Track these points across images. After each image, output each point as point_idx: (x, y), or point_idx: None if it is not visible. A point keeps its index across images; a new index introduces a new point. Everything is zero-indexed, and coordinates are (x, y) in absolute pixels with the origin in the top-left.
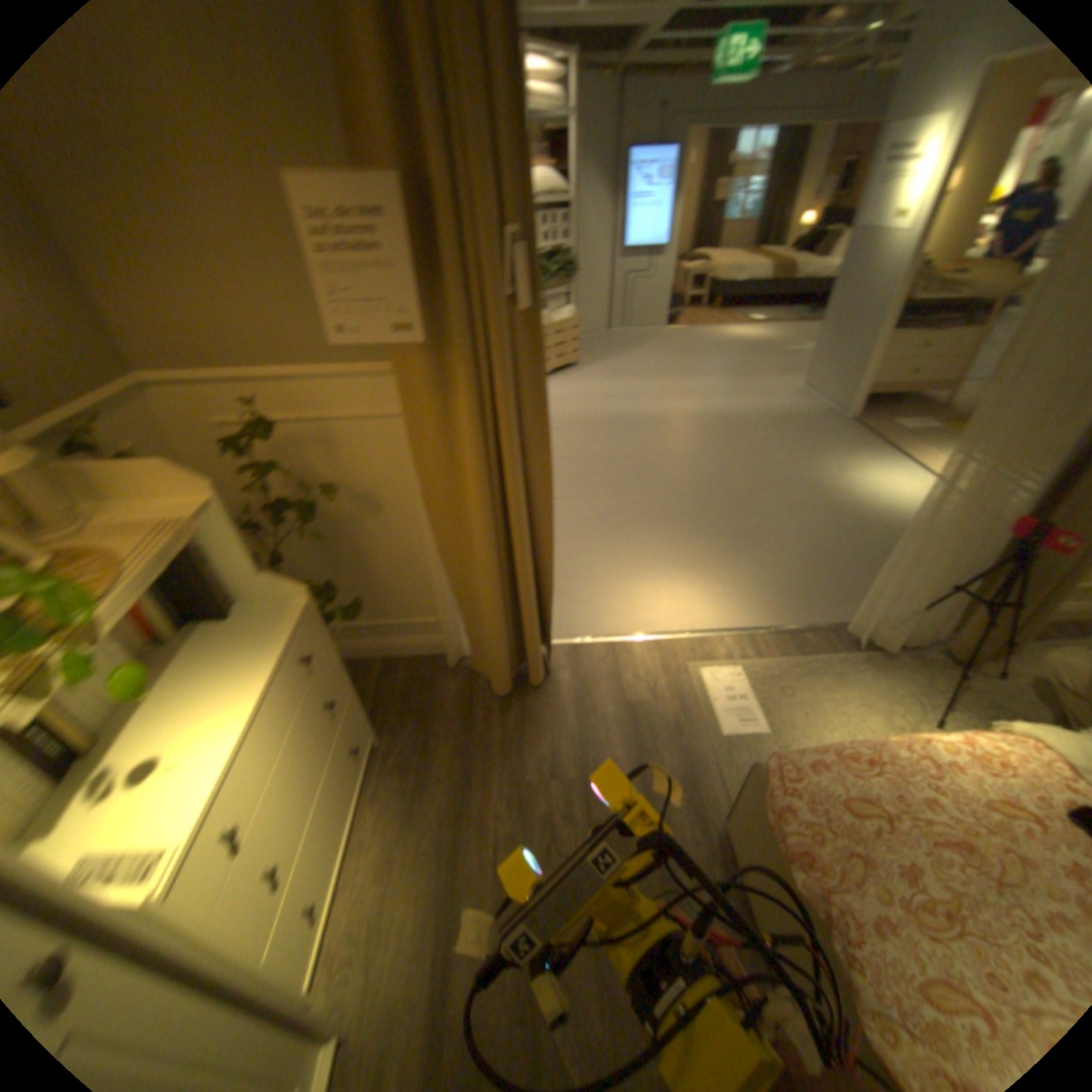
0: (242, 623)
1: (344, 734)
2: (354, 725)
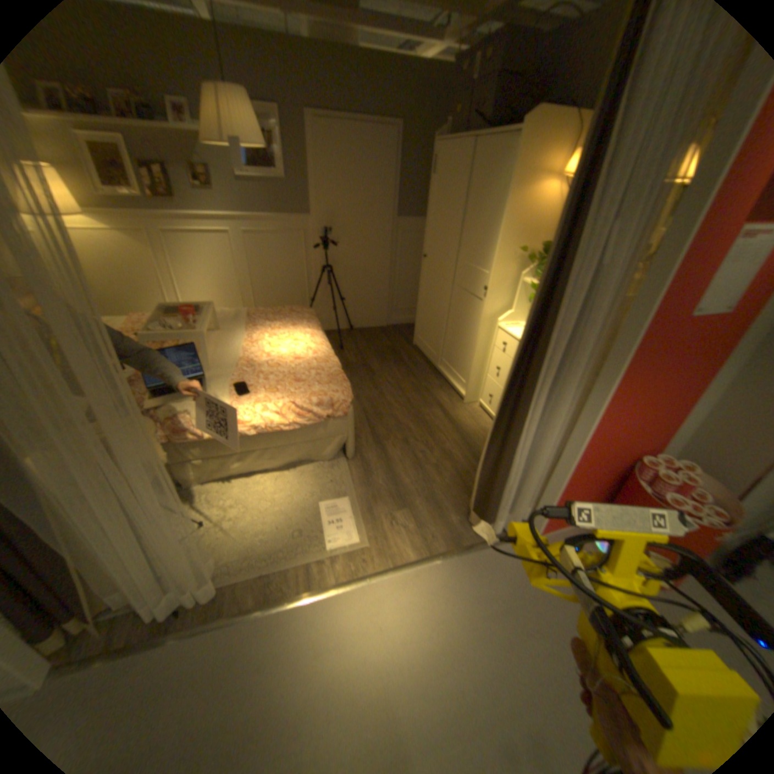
0: None
1: None
2: None
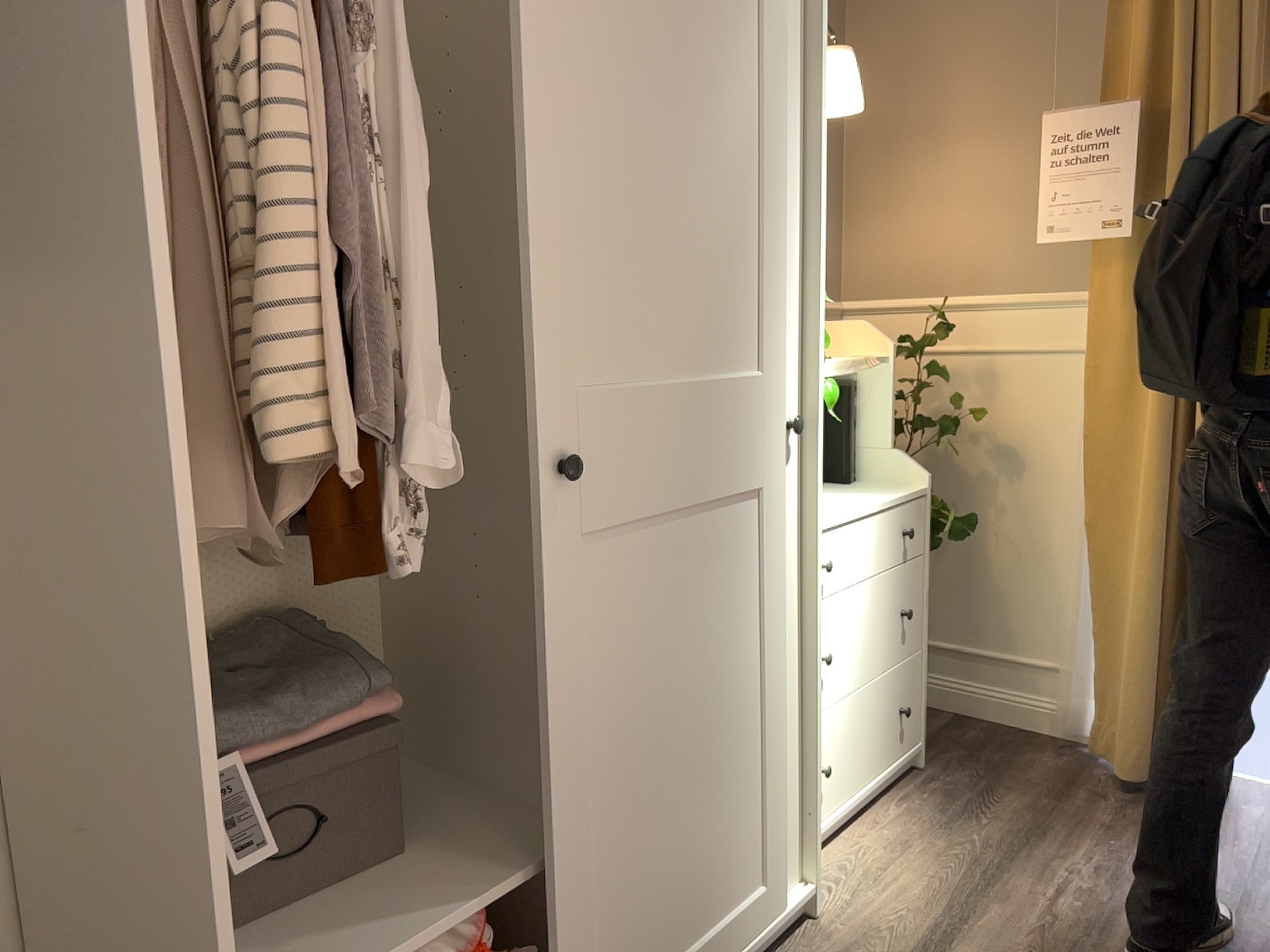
0: (864, 488)
1: (905, 681)
2: (914, 693)
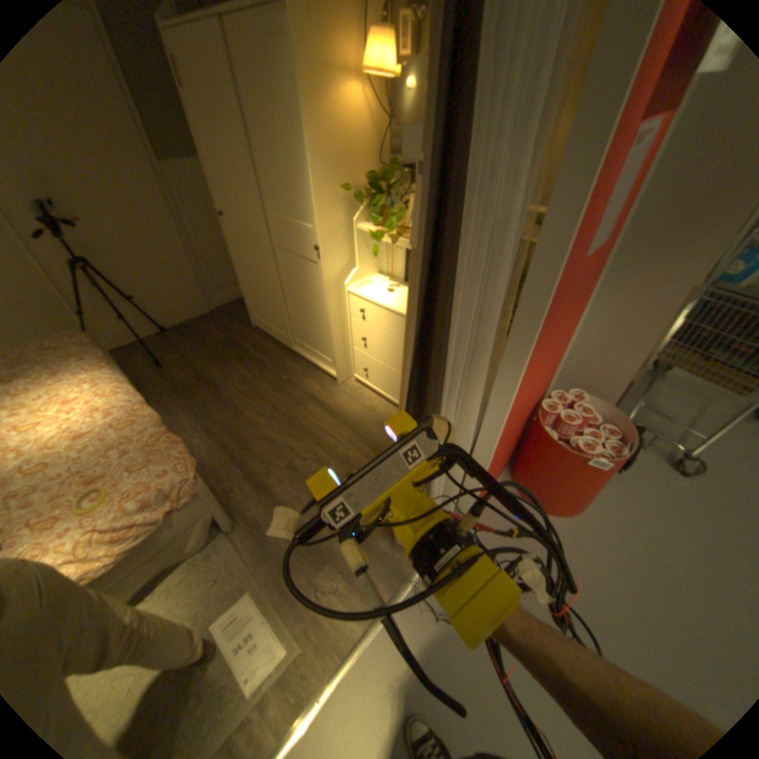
0: None
1: None
2: None
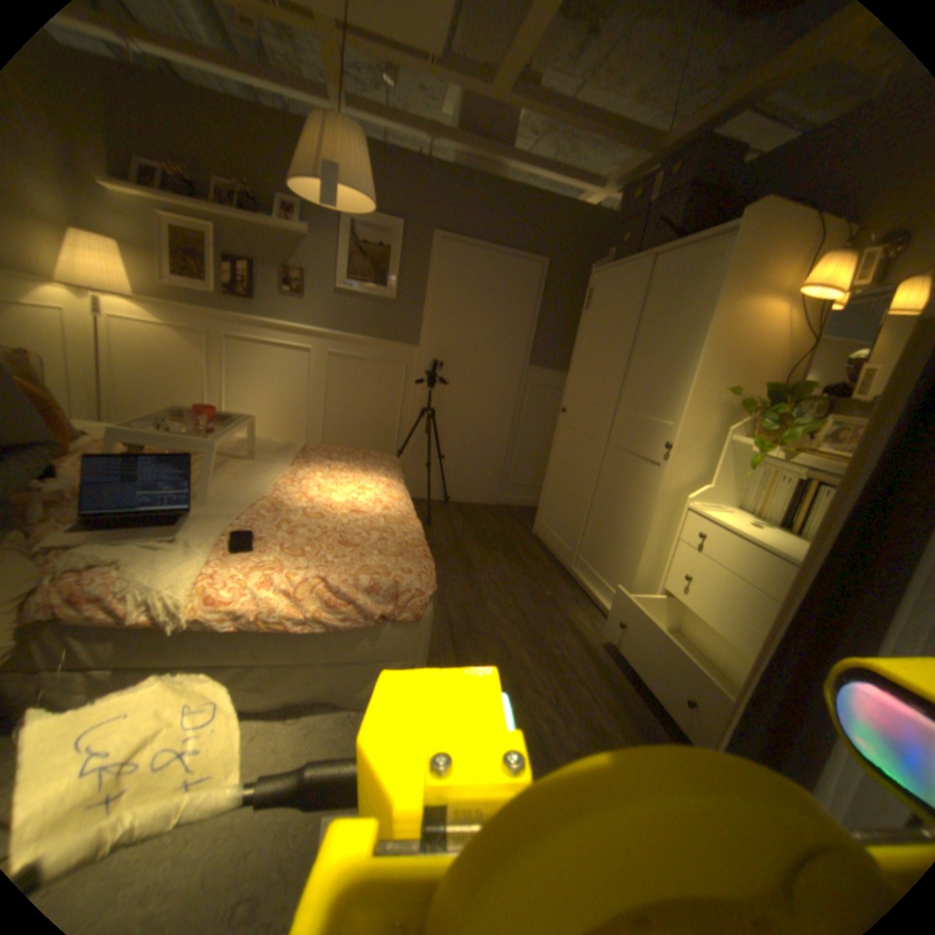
0: None
1: None
2: None
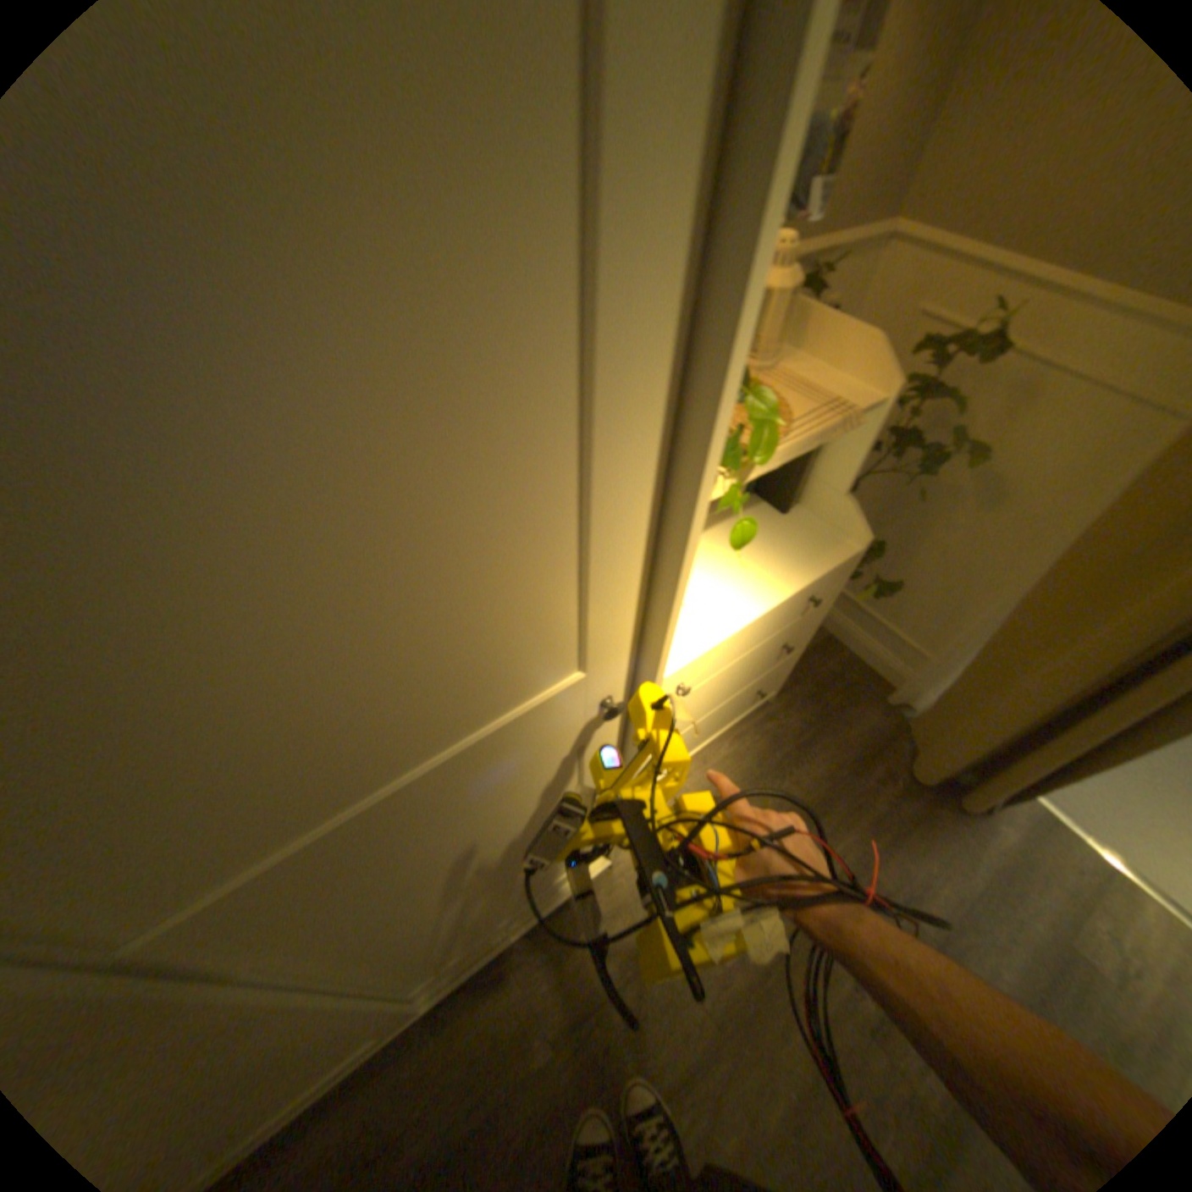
0: (791, 530)
1: (767, 678)
2: (775, 677)
